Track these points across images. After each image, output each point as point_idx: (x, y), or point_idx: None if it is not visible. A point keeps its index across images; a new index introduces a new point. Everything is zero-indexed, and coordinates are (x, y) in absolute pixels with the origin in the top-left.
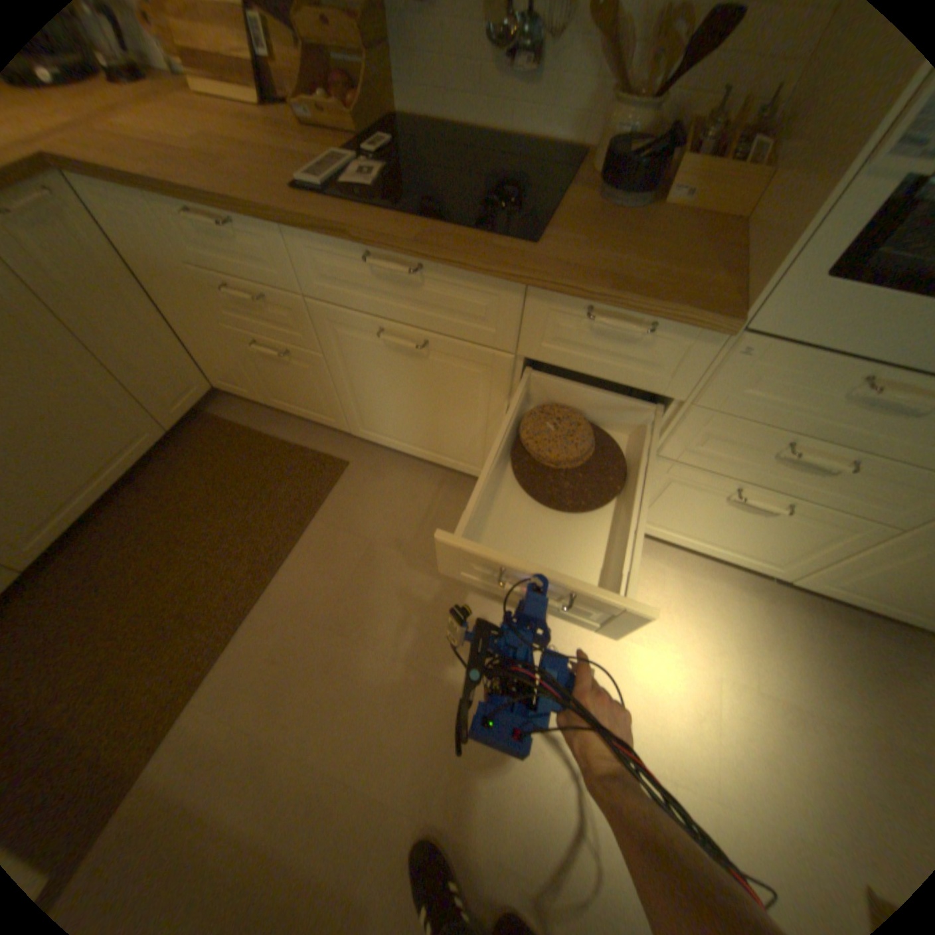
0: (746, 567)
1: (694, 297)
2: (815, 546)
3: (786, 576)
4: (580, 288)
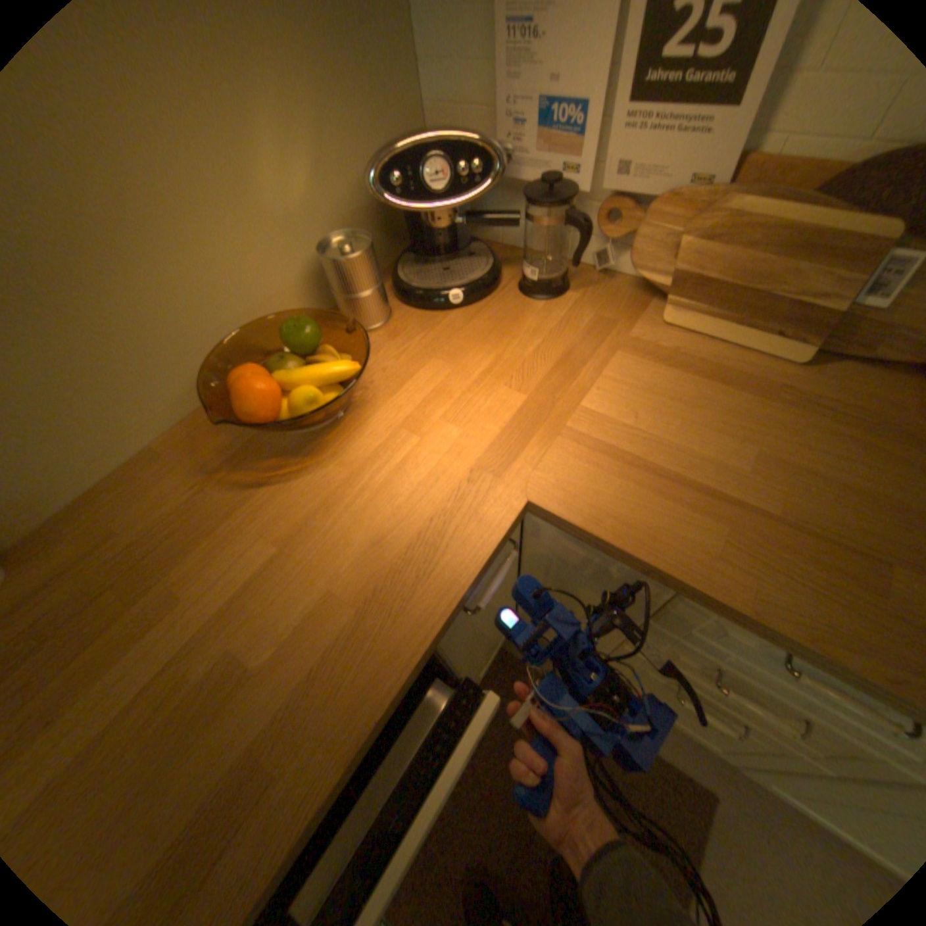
0: None
1: None
2: None
3: None
4: None
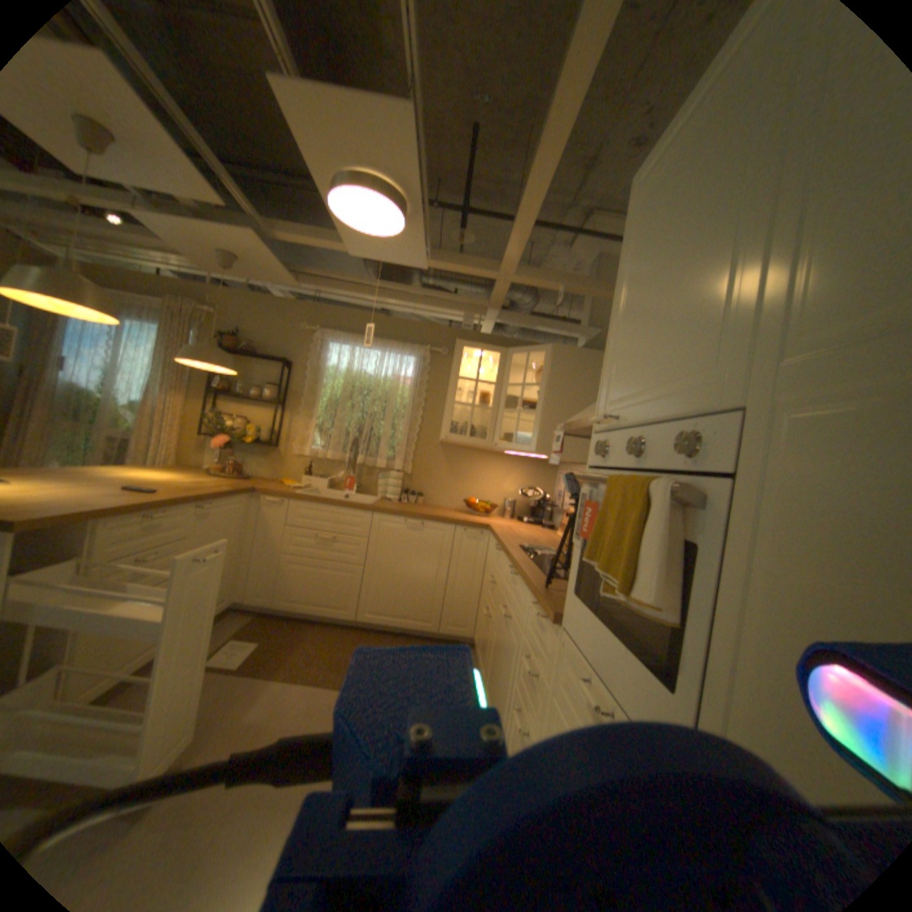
0: None
1: (554, 605)
2: None
3: None
4: (530, 588)
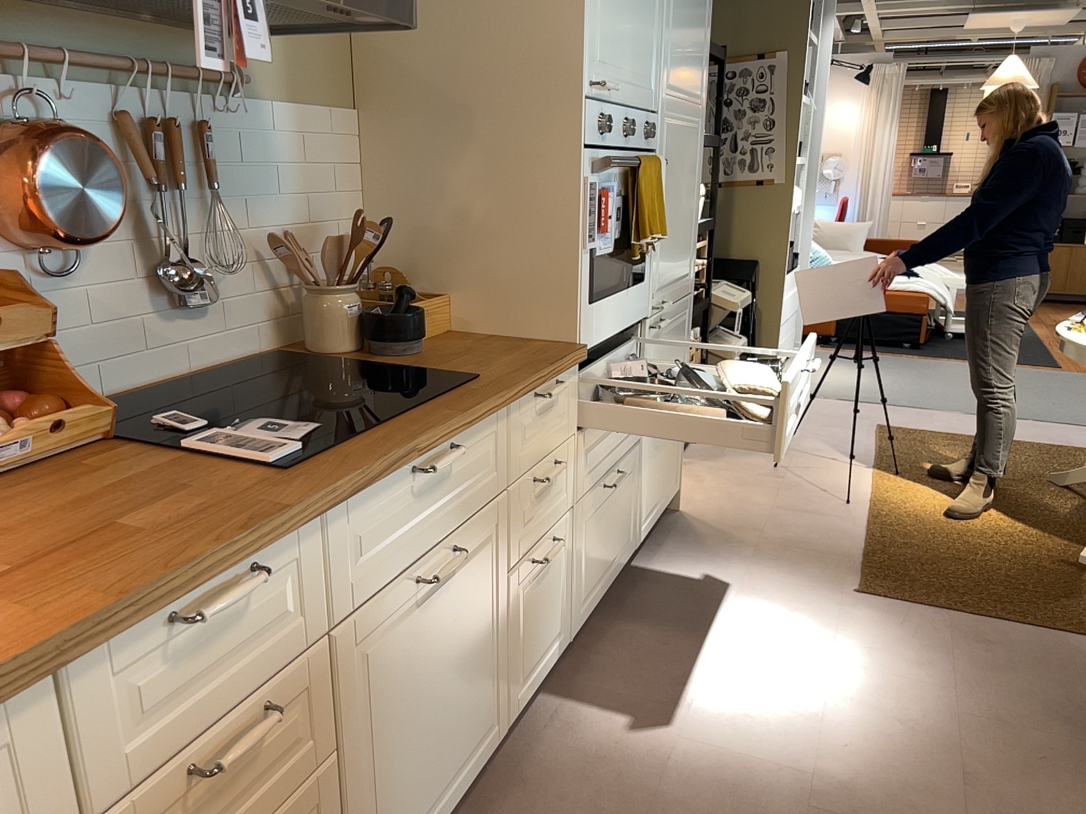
0: (622, 566)
1: (562, 350)
2: (630, 496)
3: (632, 545)
4: (540, 376)
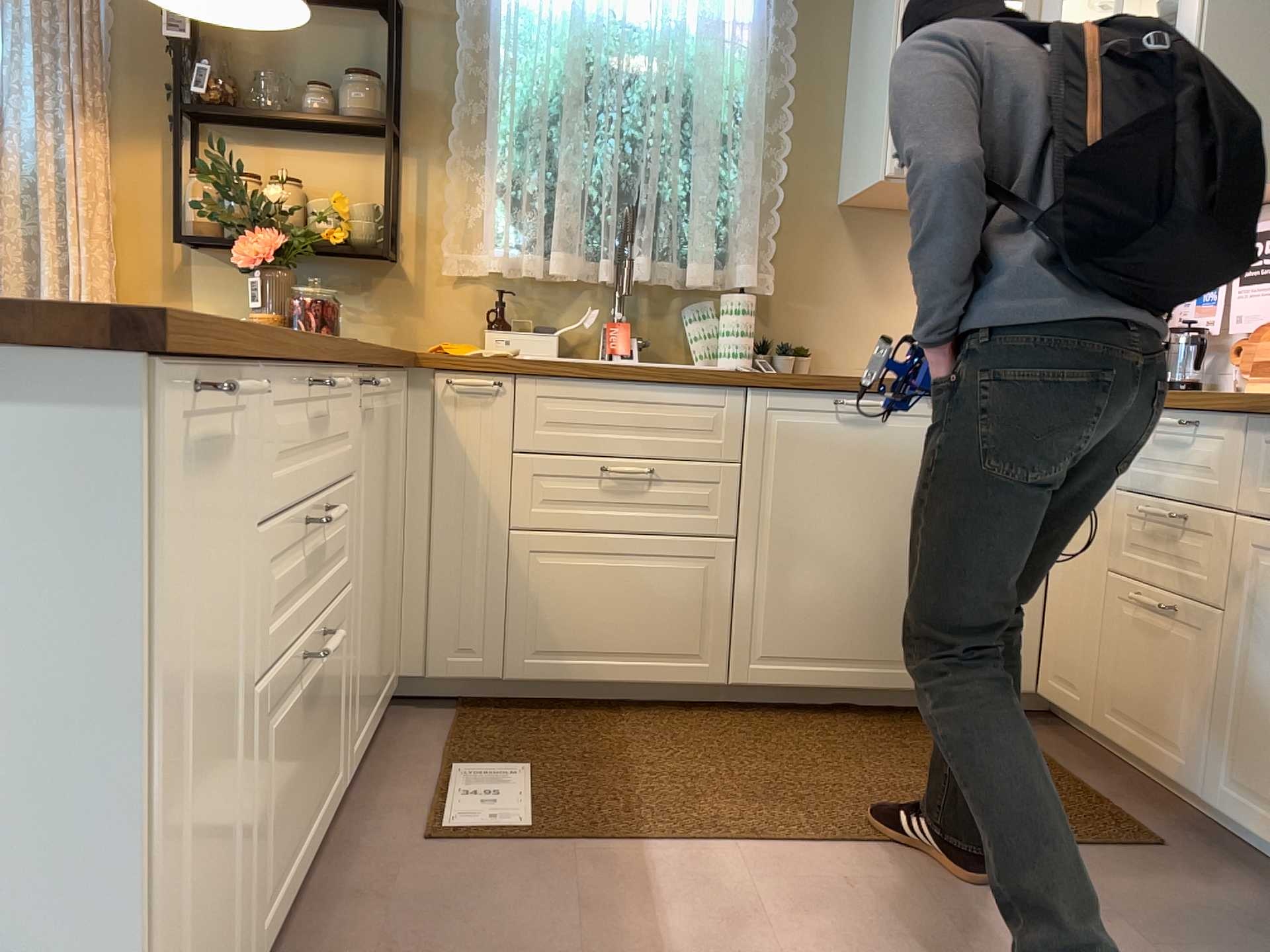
0: None
1: None
2: None
3: None
4: None
